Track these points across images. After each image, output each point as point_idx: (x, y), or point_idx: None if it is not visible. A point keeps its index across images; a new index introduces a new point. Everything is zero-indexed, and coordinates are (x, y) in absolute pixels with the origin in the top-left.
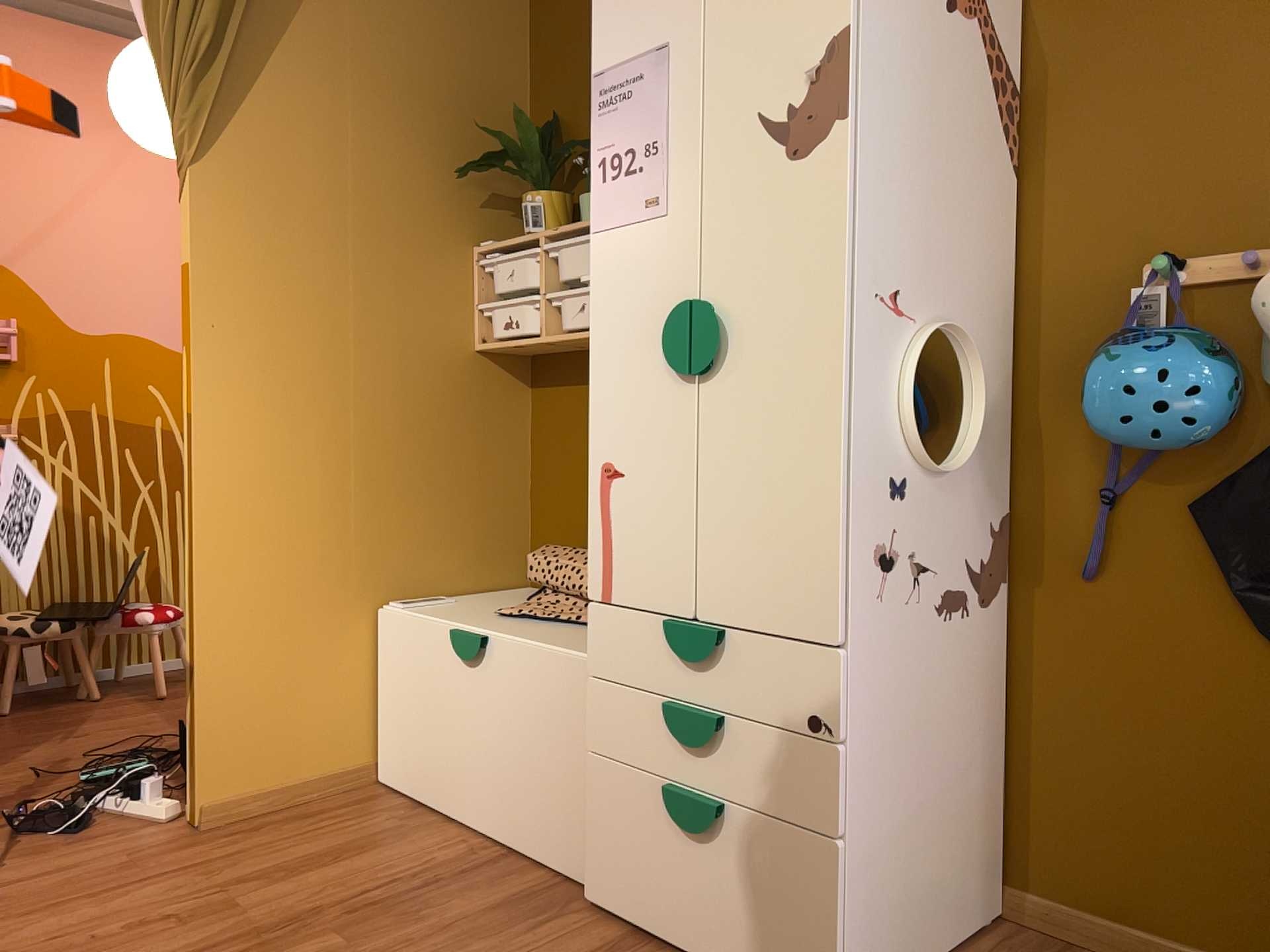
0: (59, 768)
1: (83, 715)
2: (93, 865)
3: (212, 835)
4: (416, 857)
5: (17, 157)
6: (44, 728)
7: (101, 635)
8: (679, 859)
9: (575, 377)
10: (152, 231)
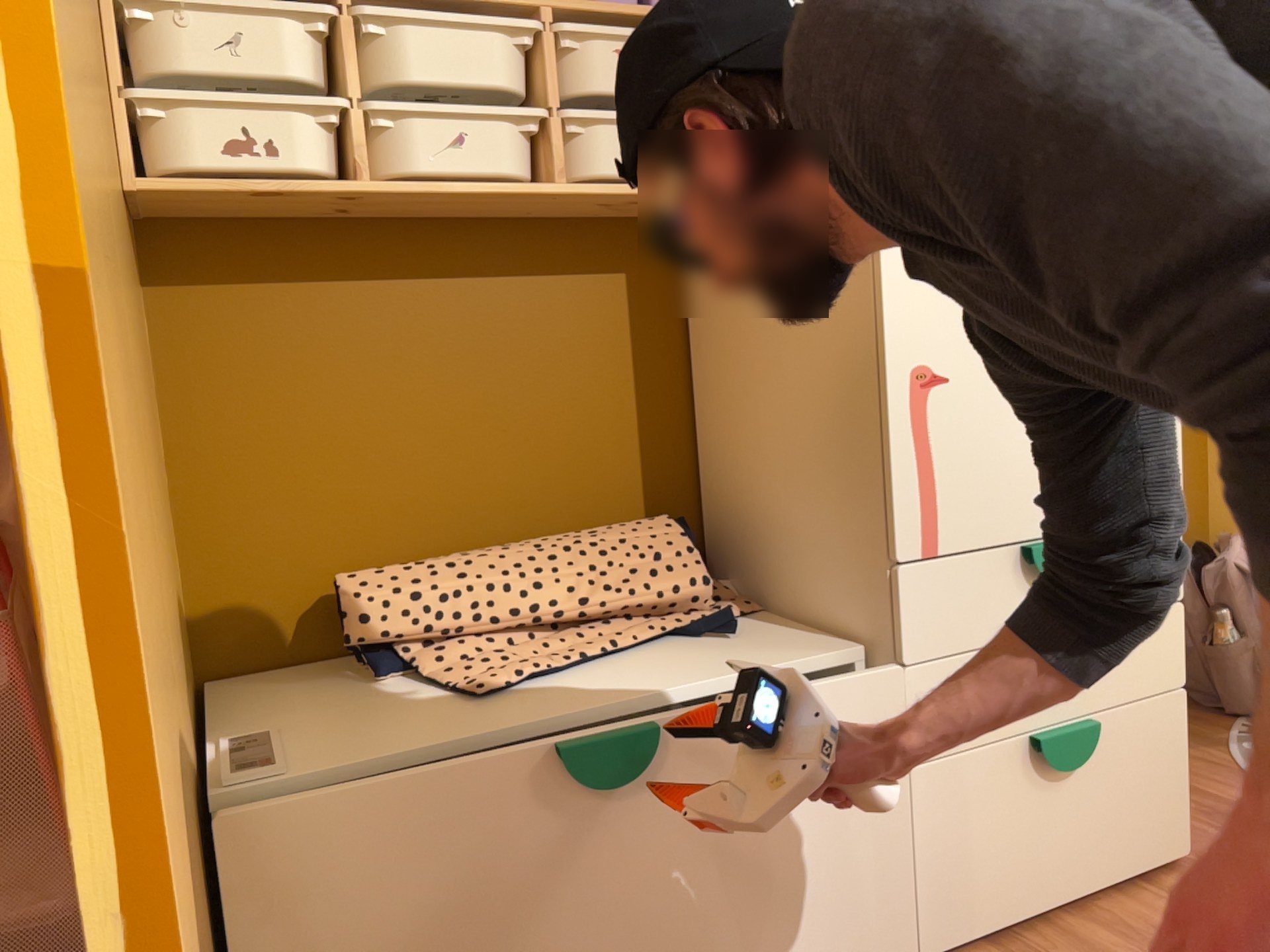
0: None
1: None
2: None
3: None
4: None
5: None
6: None
7: None
8: (1046, 810)
9: (293, 269)
10: None
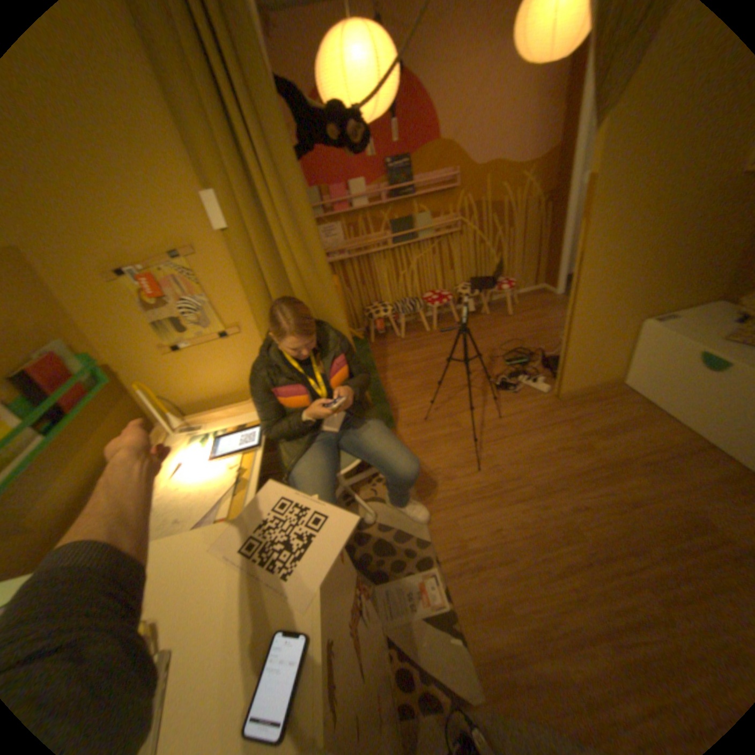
0: (493, 354)
1: (486, 324)
2: (530, 412)
3: (566, 404)
4: (663, 437)
5: (450, 79)
6: (477, 330)
7: (487, 293)
8: None
9: None
10: (504, 98)
